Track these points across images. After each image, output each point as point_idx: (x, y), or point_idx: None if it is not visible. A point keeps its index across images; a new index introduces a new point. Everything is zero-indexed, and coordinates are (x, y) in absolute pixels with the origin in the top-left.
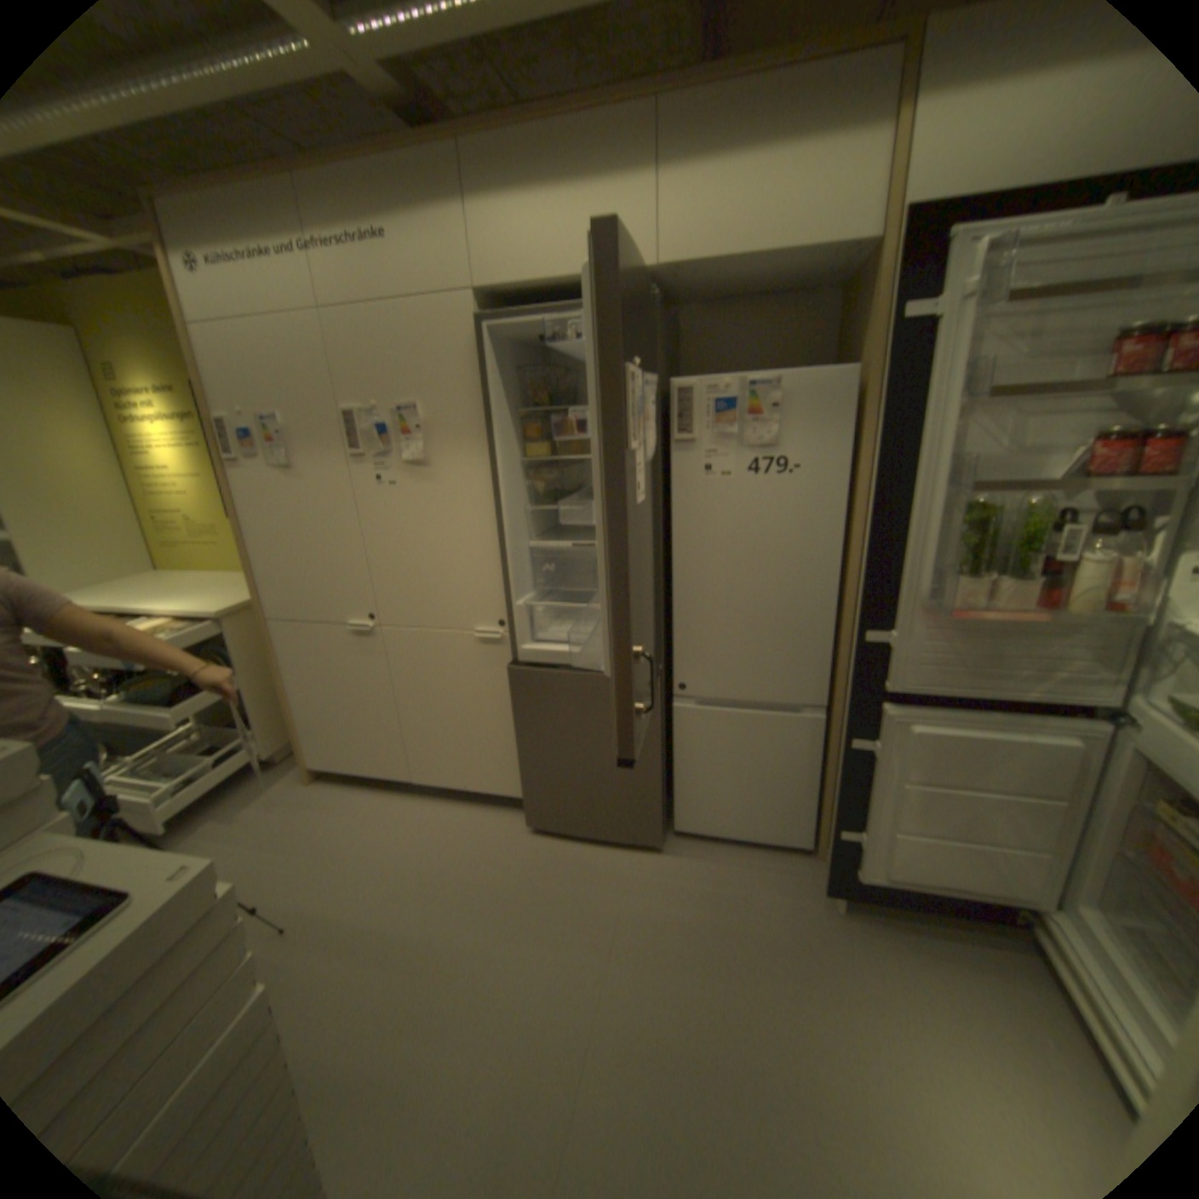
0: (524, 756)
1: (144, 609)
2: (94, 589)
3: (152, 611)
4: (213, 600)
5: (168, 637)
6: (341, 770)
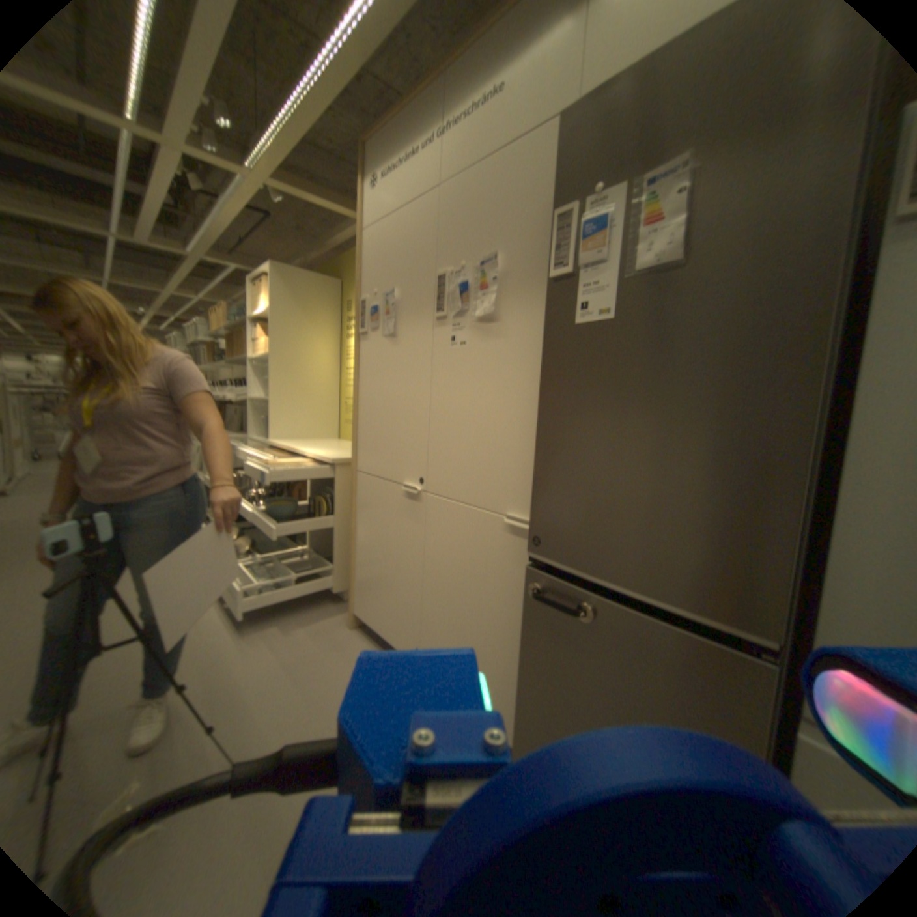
0: (524, 698)
1: (302, 451)
2: (298, 440)
3: (304, 452)
4: (340, 454)
5: (302, 472)
6: (372, 627)
